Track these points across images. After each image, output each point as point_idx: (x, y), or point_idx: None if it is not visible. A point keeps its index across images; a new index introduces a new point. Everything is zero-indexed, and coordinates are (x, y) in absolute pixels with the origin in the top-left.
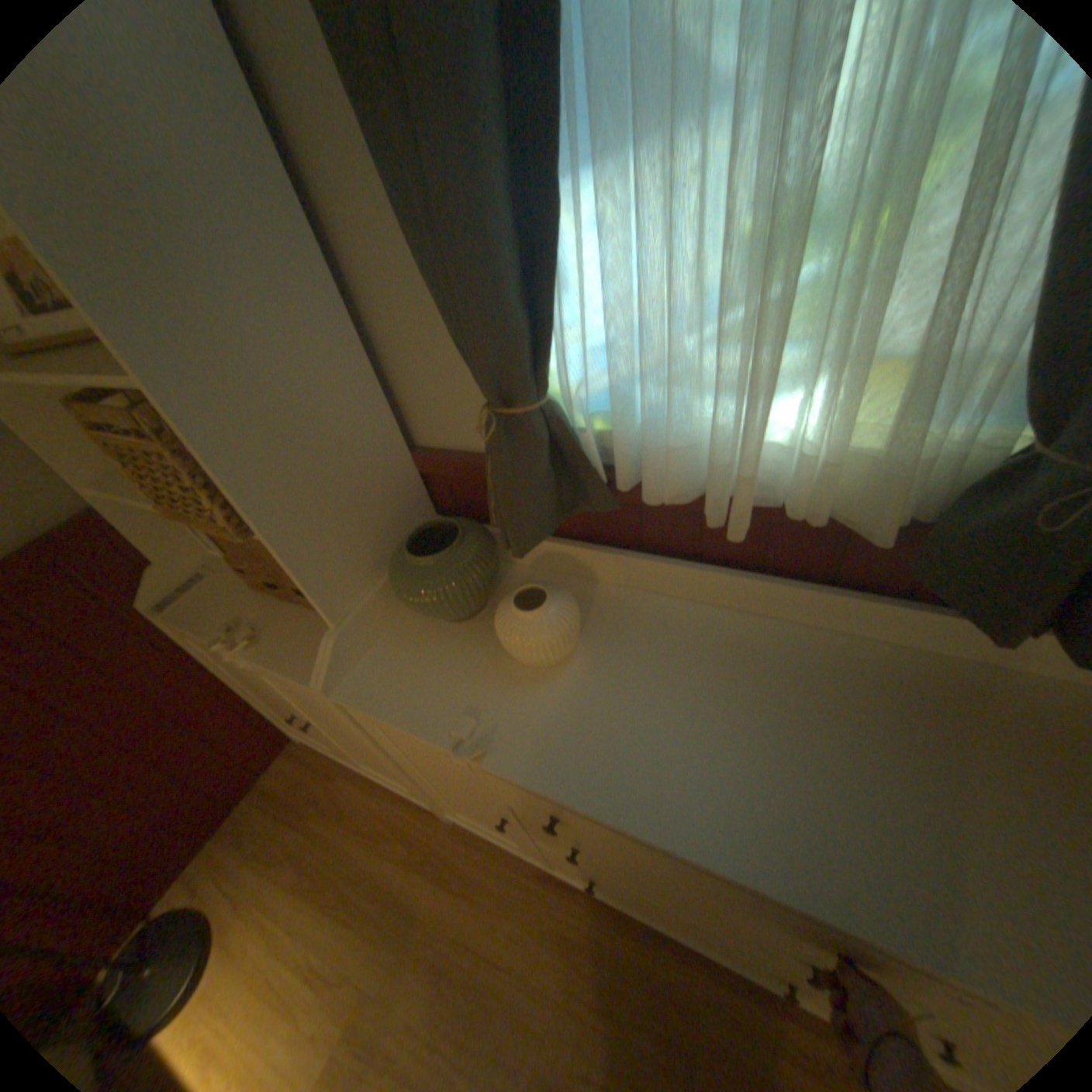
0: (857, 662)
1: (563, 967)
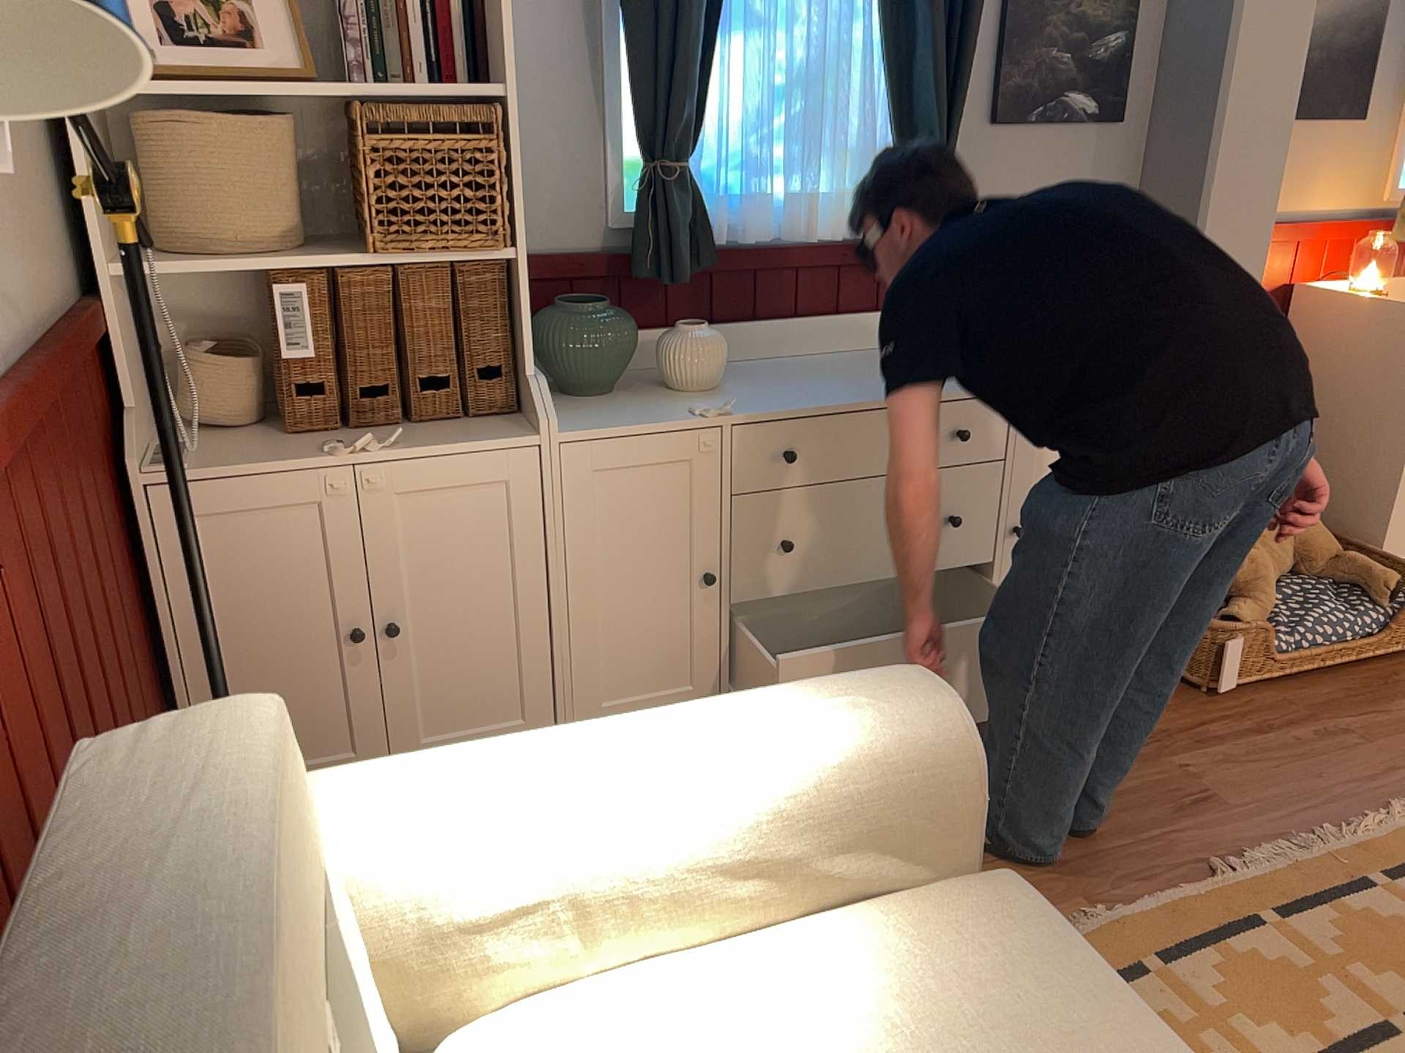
0: (871, 355)
1: None
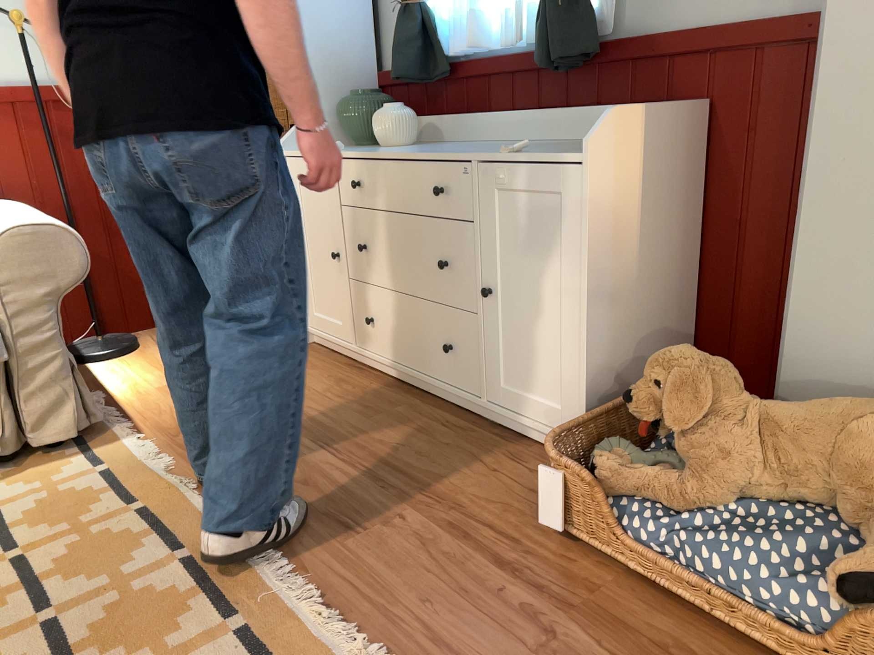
0: (529, 143)
1: (331, 385)
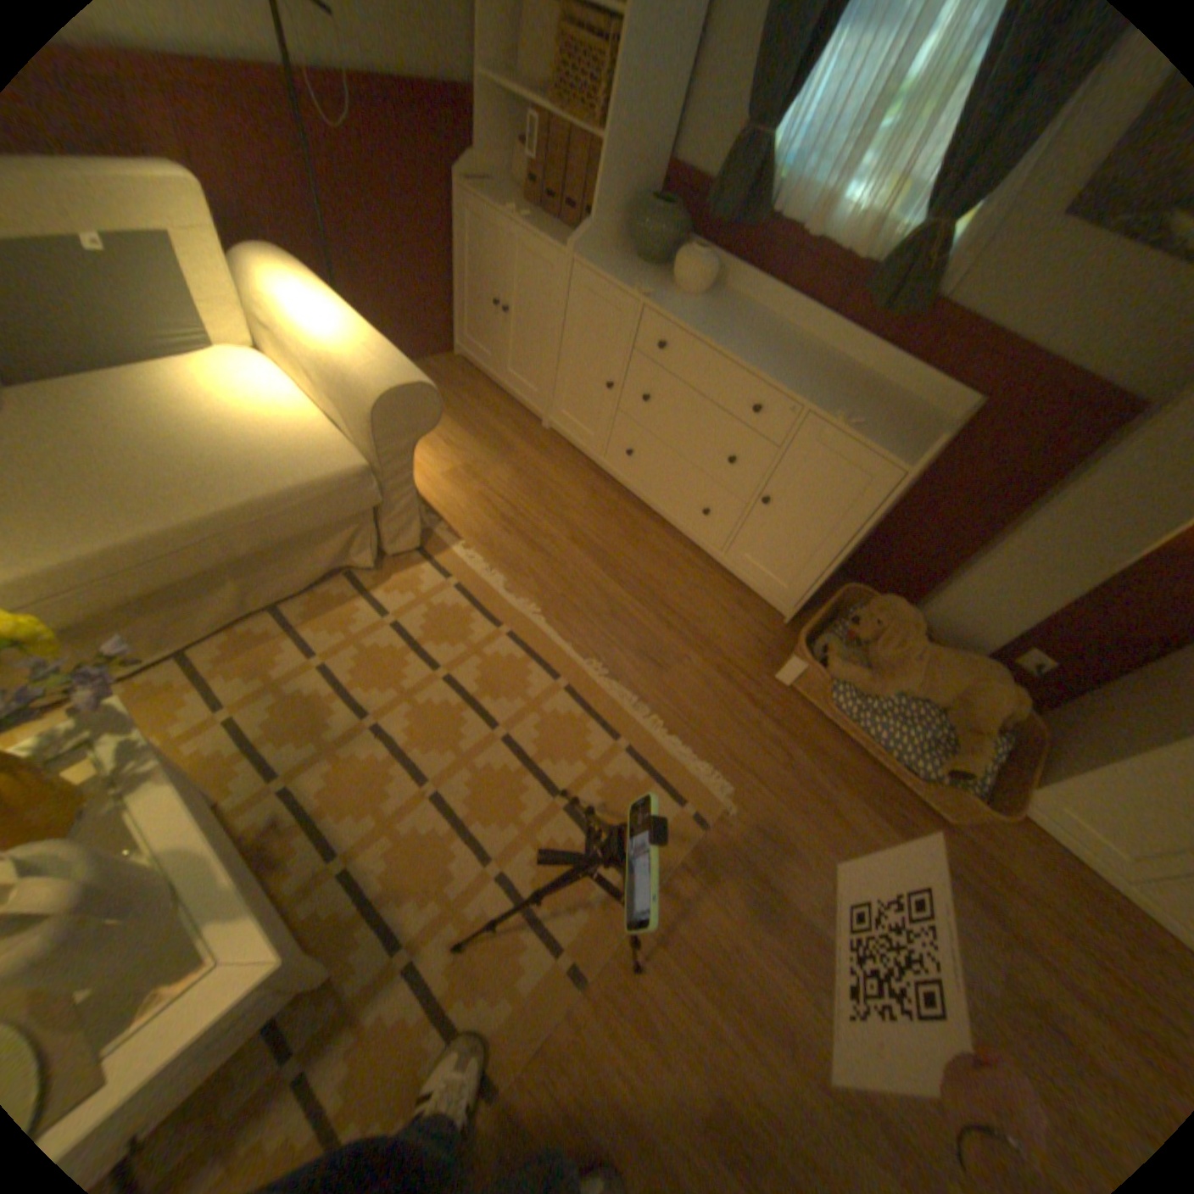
0: (821, 353)
1: (588, 498)
